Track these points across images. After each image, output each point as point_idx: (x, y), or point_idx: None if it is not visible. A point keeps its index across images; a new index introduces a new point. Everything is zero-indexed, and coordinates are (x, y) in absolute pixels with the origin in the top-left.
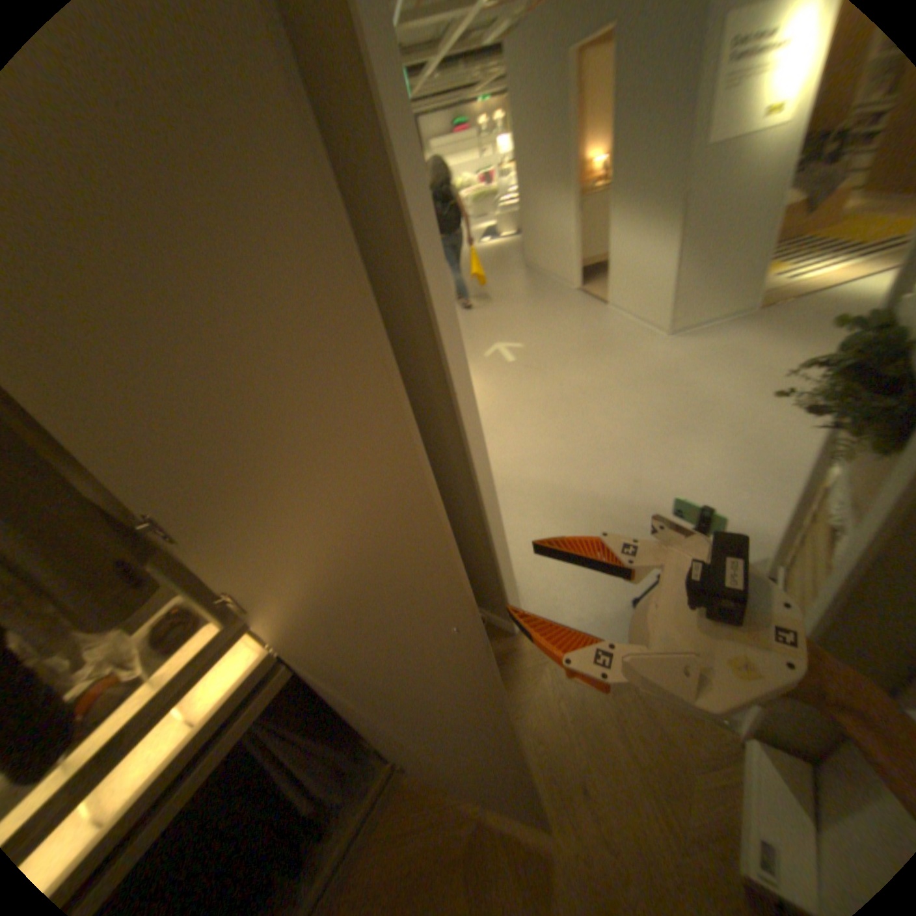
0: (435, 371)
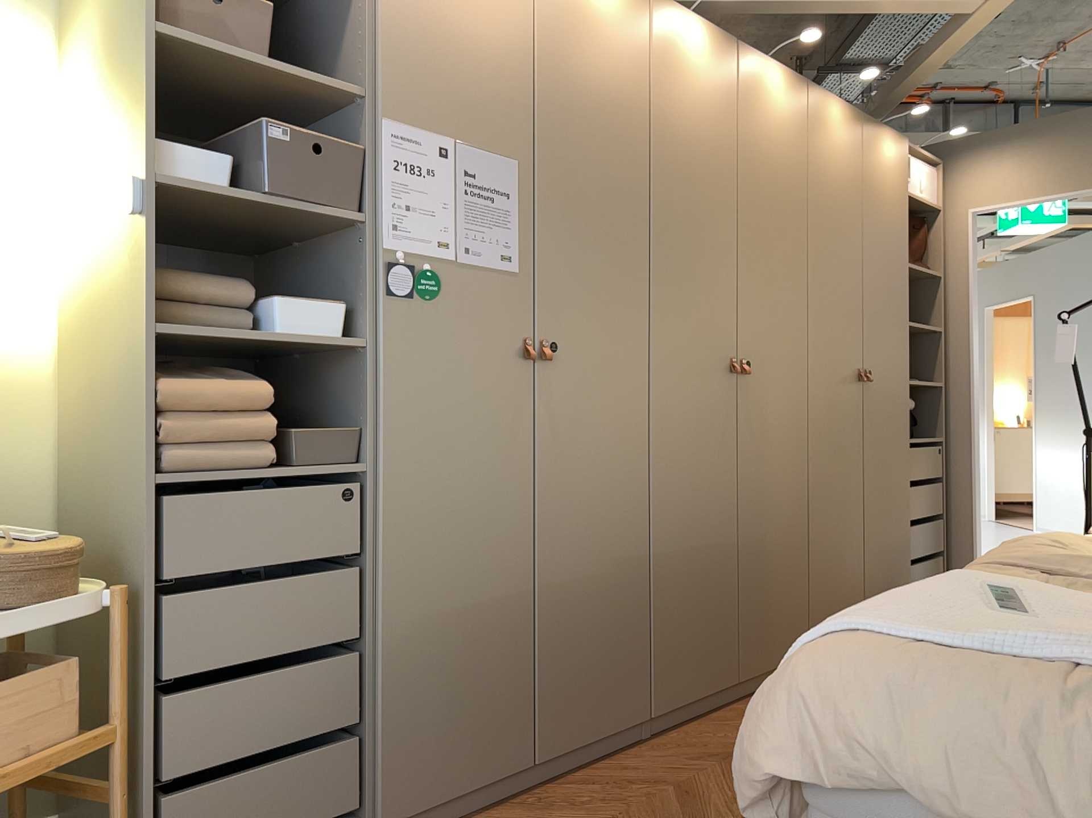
0: (962, 375)
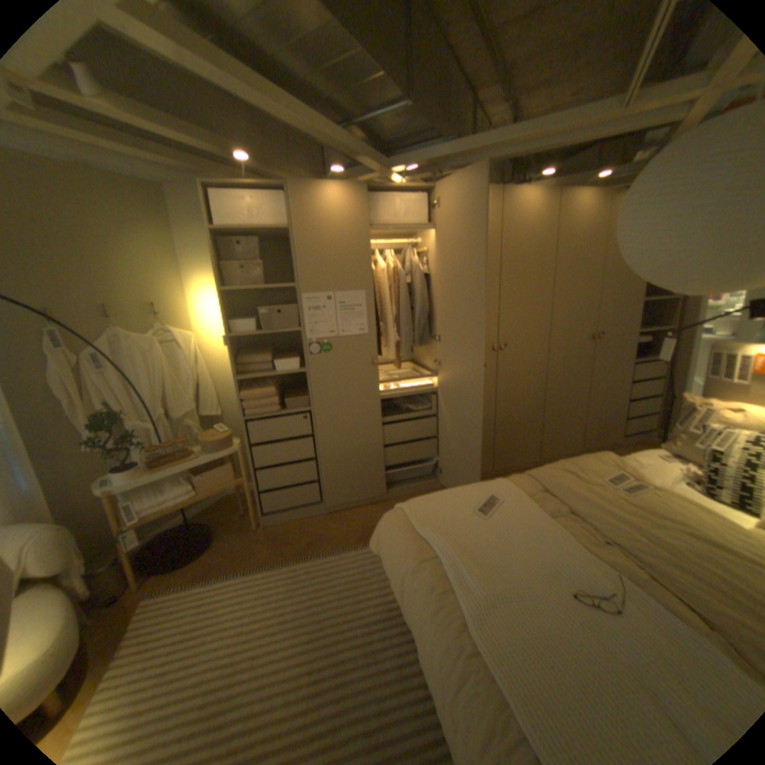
0: (692, 323)
